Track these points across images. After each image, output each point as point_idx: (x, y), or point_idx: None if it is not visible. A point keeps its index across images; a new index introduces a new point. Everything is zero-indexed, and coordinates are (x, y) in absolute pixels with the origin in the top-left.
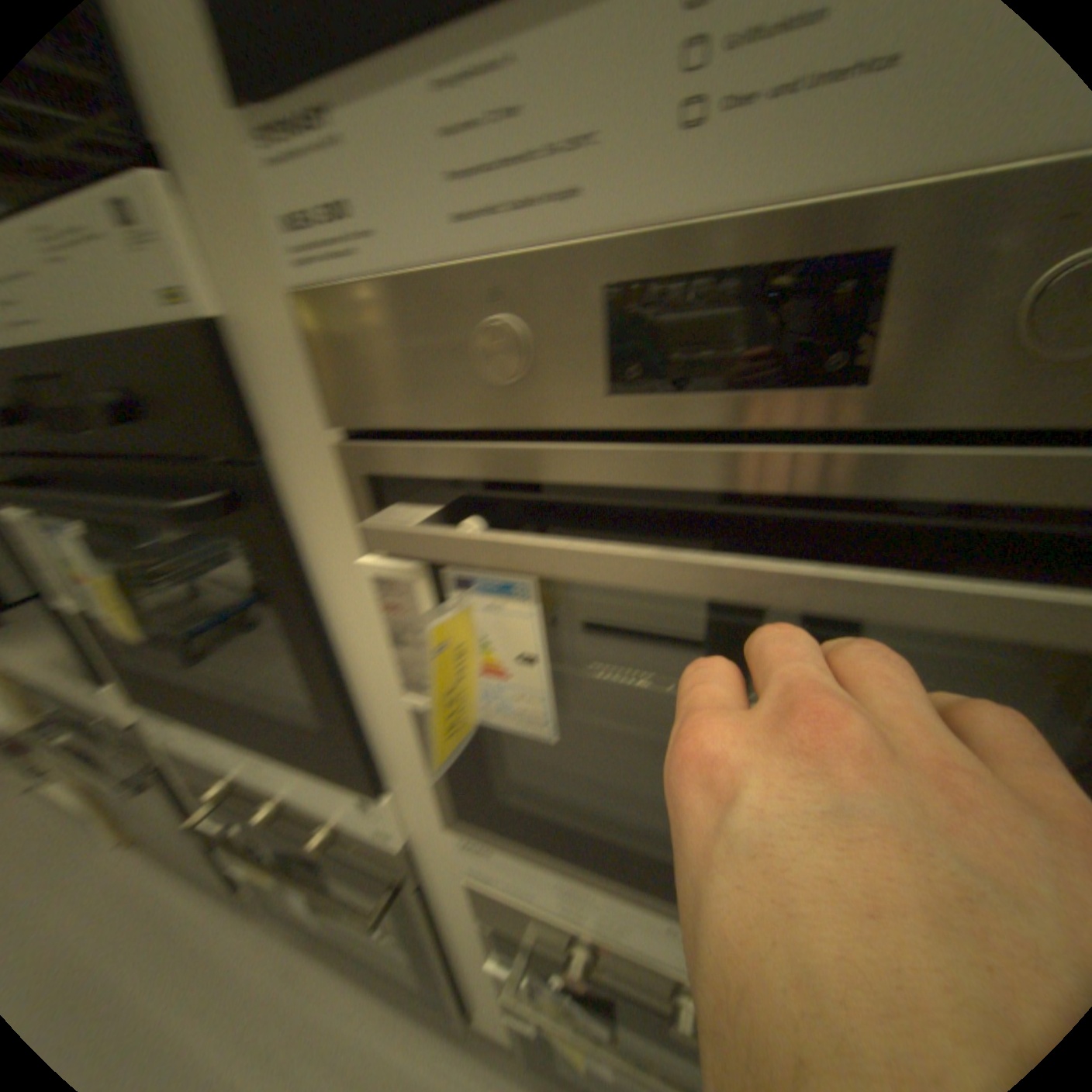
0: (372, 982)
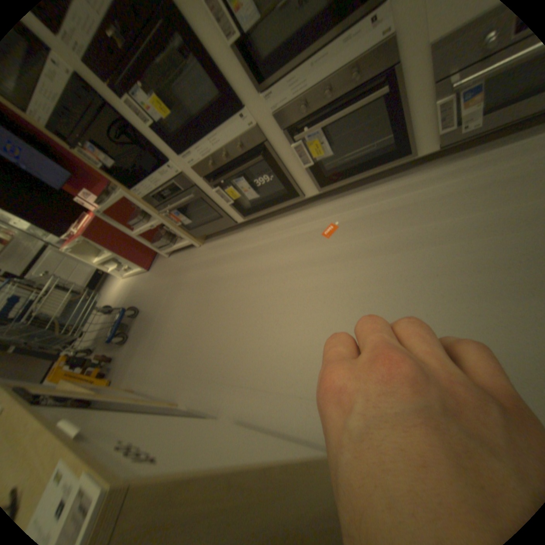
0: (280, 215)
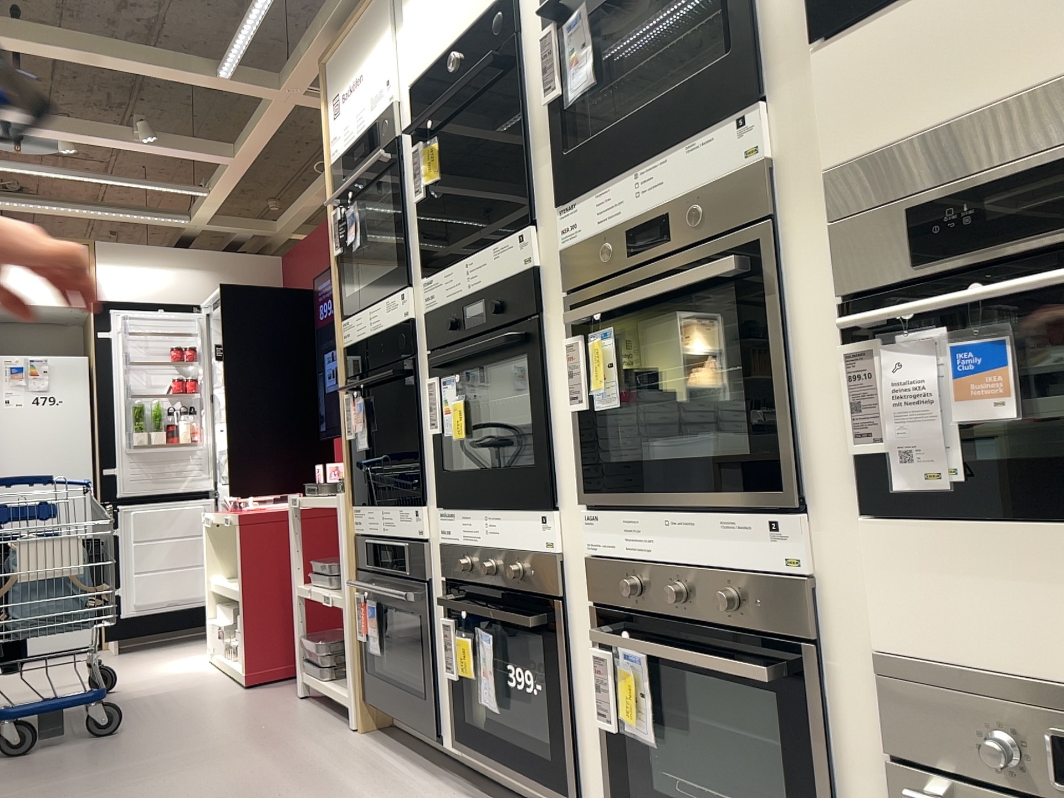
0: None
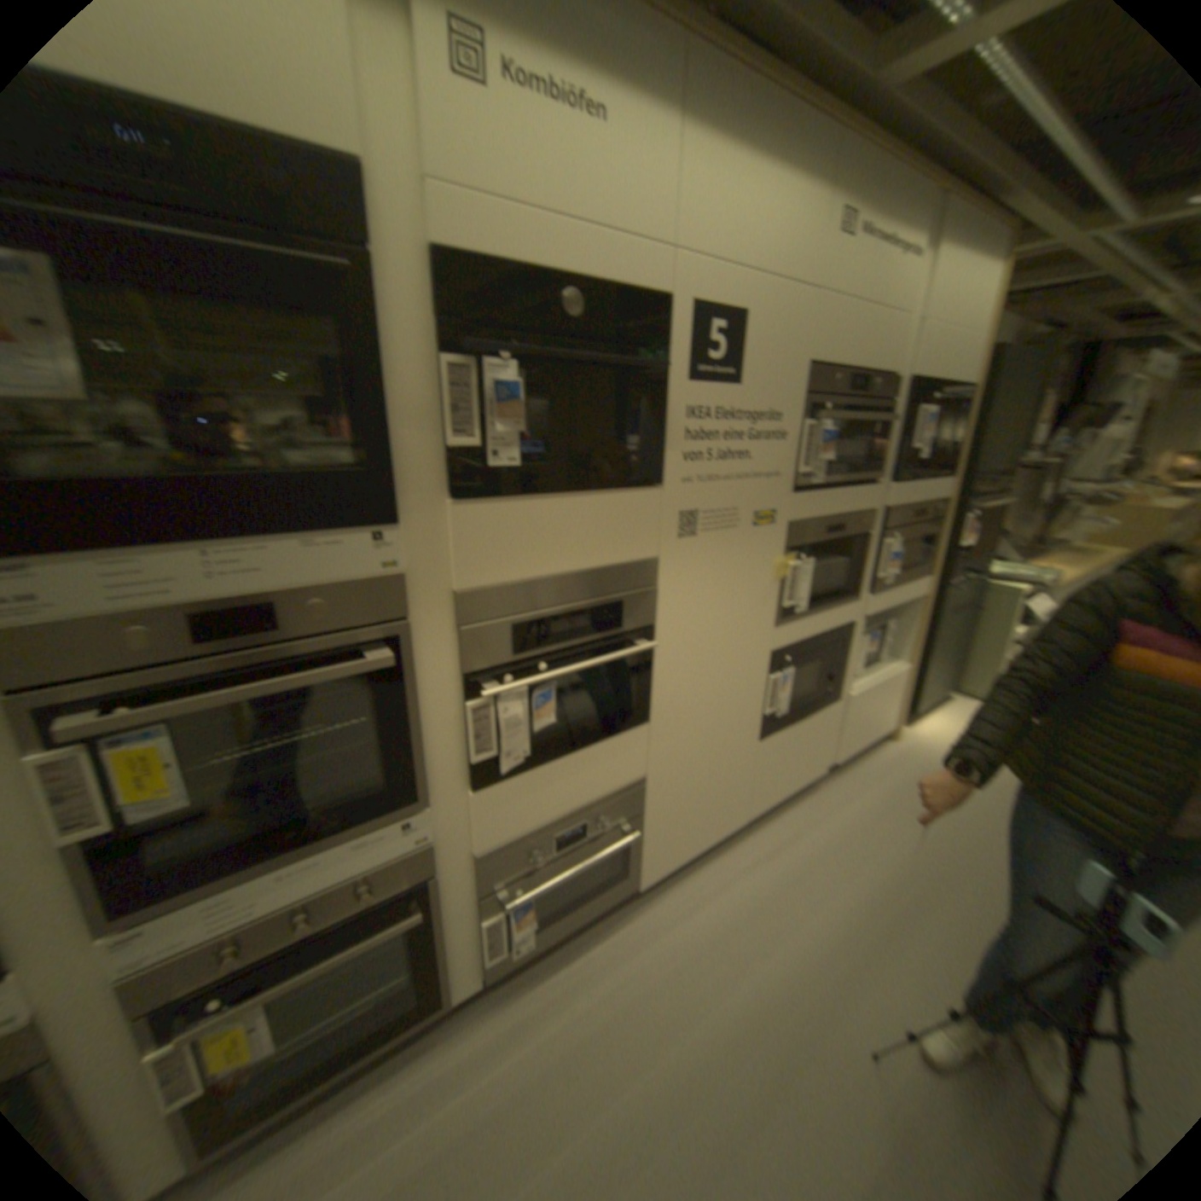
0: None
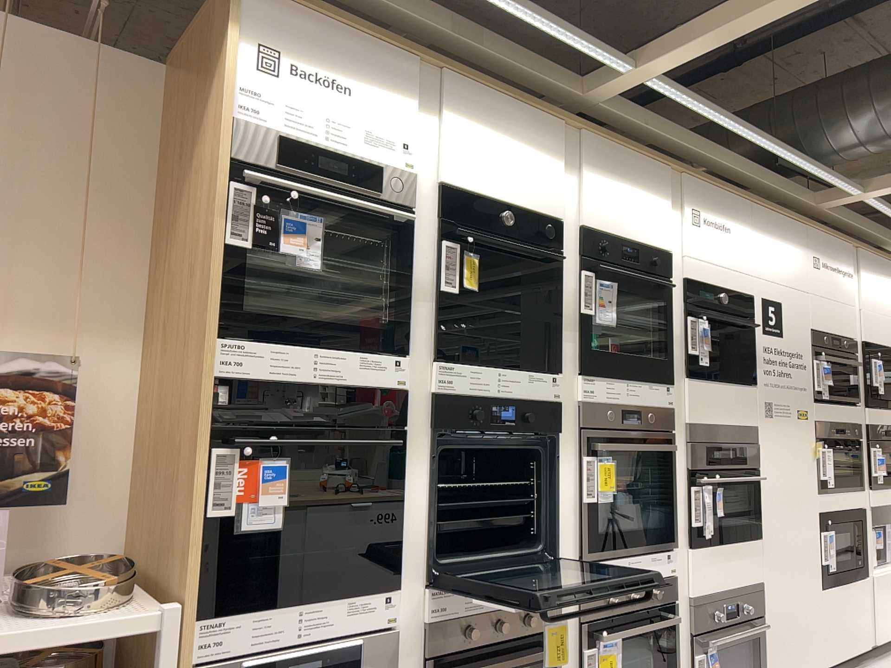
0: None
